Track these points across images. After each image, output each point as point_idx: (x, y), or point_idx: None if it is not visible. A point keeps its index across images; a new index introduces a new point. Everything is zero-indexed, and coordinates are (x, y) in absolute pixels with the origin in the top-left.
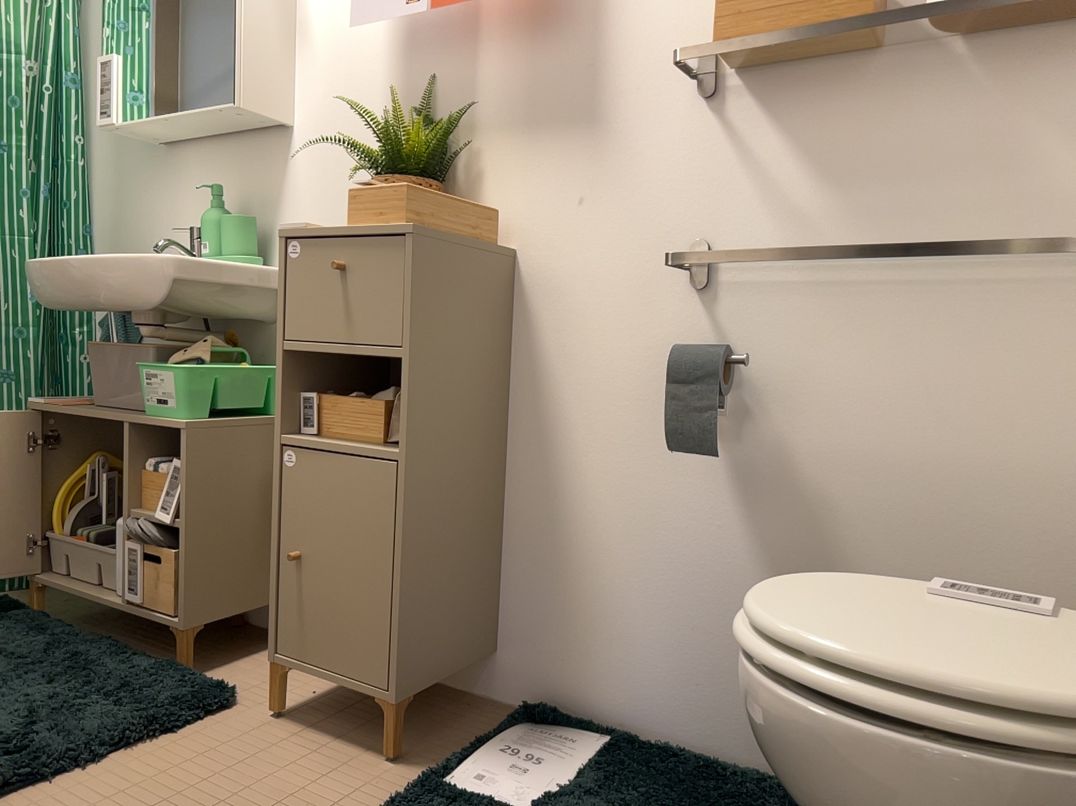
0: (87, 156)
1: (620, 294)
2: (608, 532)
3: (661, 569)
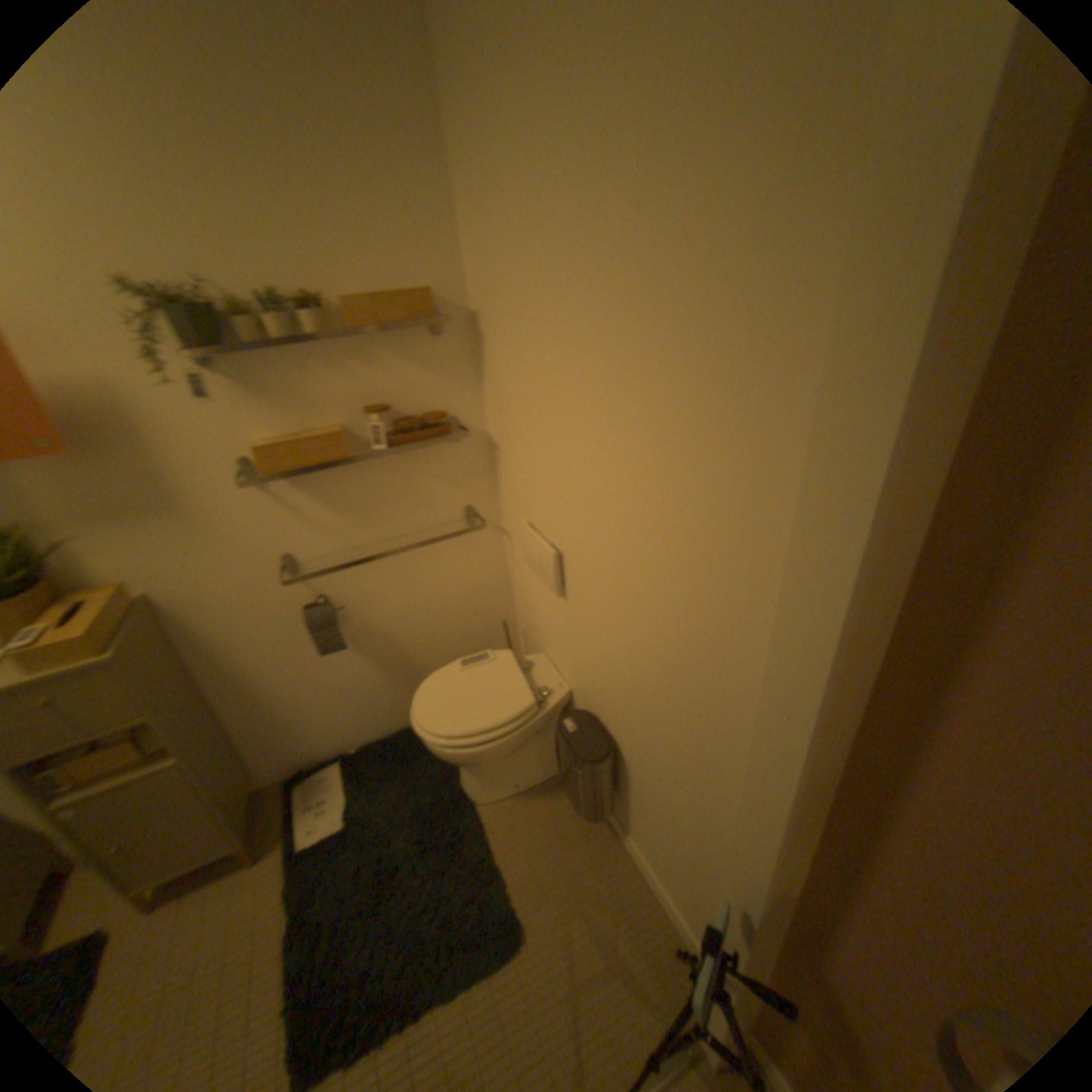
0: None
1: (240, 594)
2: (289, 694)
3: (324, 693)
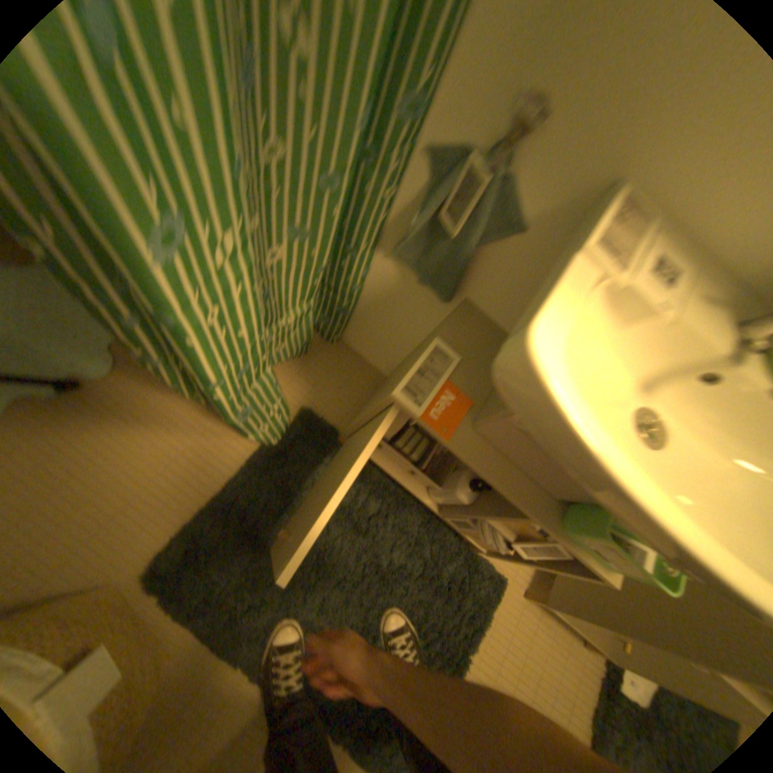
0: None
1: None
2: None
3: None
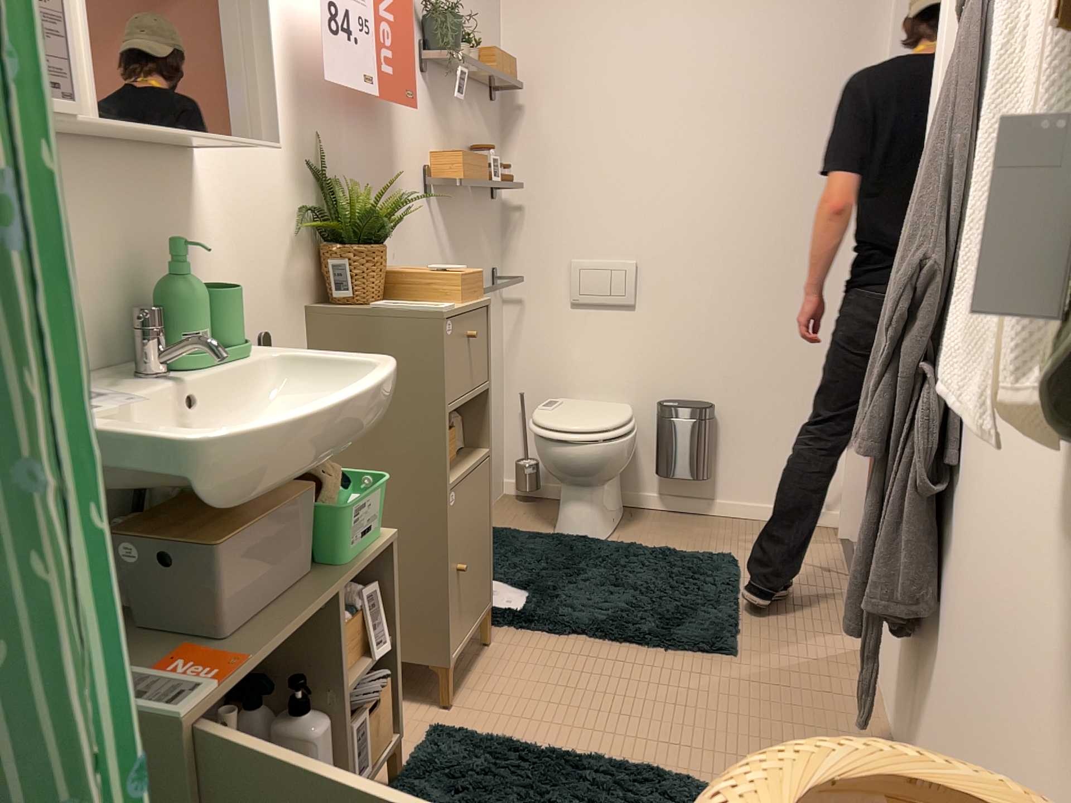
0: None
1: None
2: None
3: None
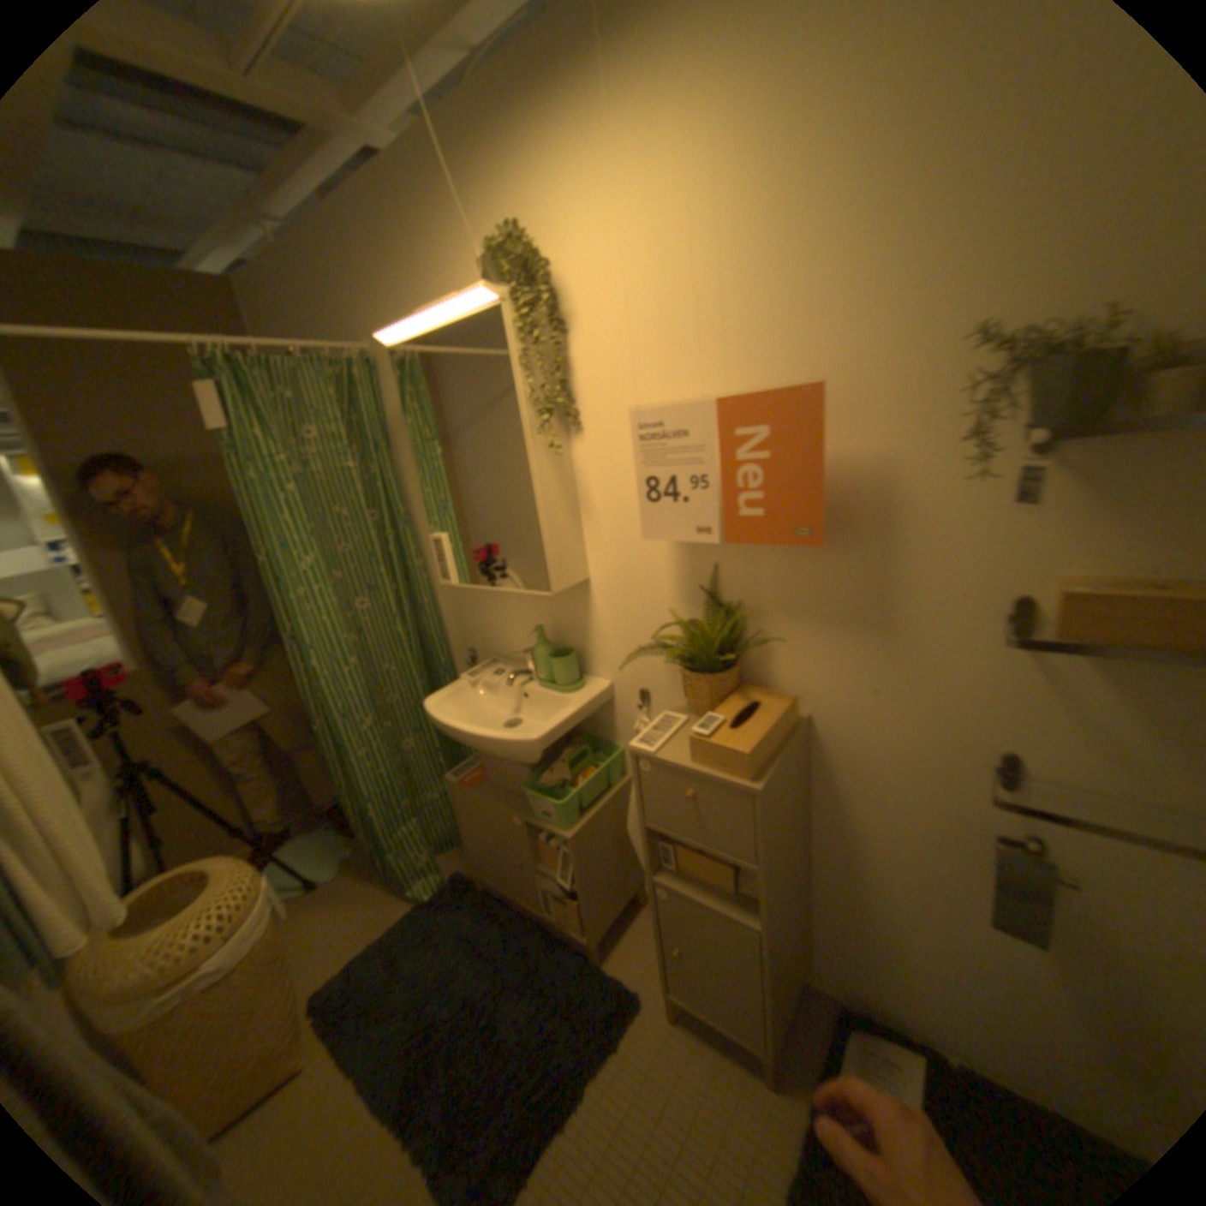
0: (422, 567)
1: (920, 769)
2: (912, 924)
3: (963, 960)
